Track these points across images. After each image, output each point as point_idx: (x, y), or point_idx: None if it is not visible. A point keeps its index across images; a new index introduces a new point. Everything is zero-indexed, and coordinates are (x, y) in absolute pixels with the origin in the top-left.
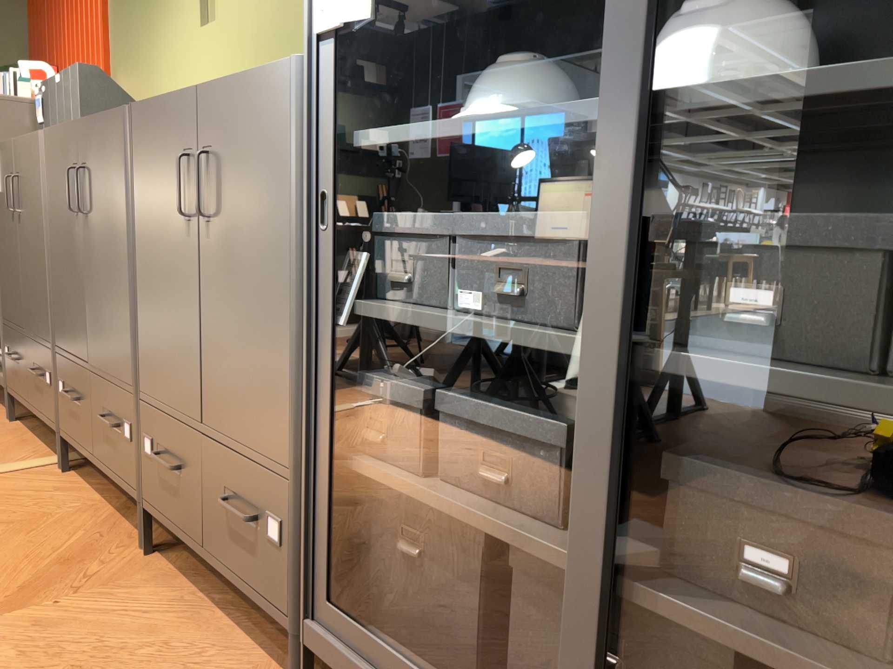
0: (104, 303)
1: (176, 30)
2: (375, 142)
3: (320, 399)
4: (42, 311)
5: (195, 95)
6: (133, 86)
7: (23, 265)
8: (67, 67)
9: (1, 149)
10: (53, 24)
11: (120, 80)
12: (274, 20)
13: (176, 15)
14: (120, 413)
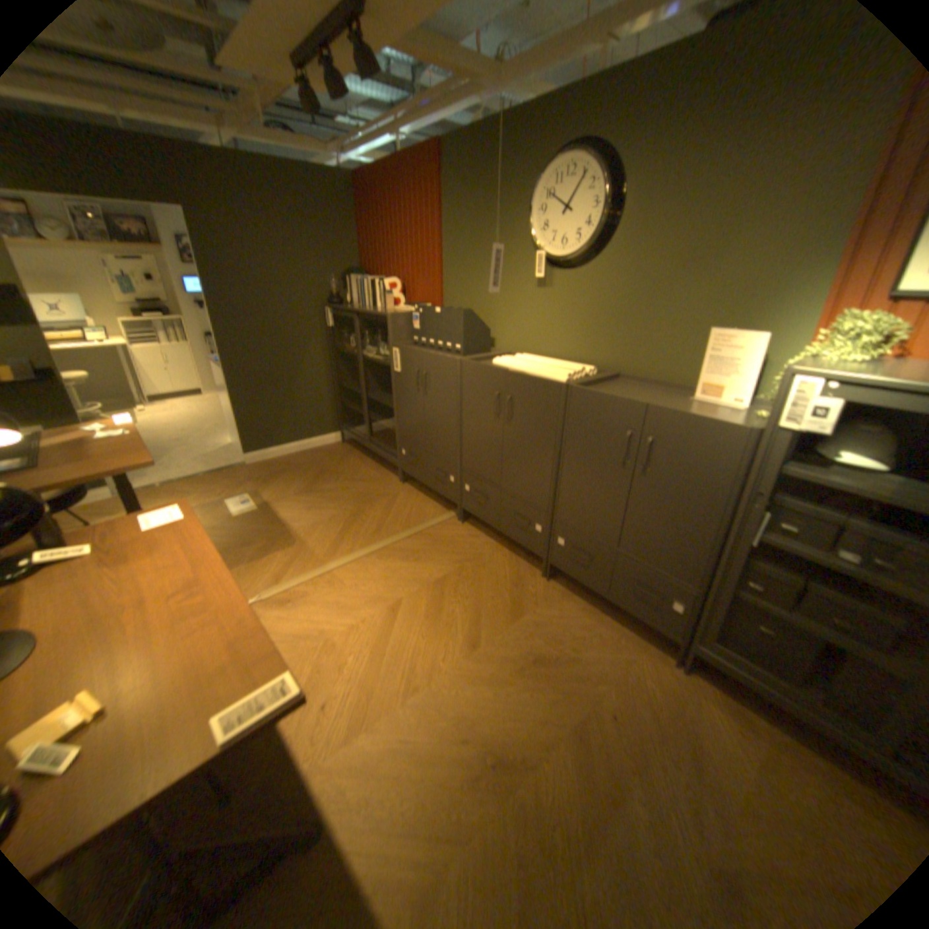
0: (522, 466)
1: (512, 280)
2: (798, 476)
3: (732, 570)
4: (448, 446)
5: (645, 407)
6: (465, 301)
7: (428, 417)
8: (399, 272)
9: (404, 349)
10: (383, 240)
11: (452, 294)
12: (610, 303)
13: (512, 272)
14: (532, 518)
